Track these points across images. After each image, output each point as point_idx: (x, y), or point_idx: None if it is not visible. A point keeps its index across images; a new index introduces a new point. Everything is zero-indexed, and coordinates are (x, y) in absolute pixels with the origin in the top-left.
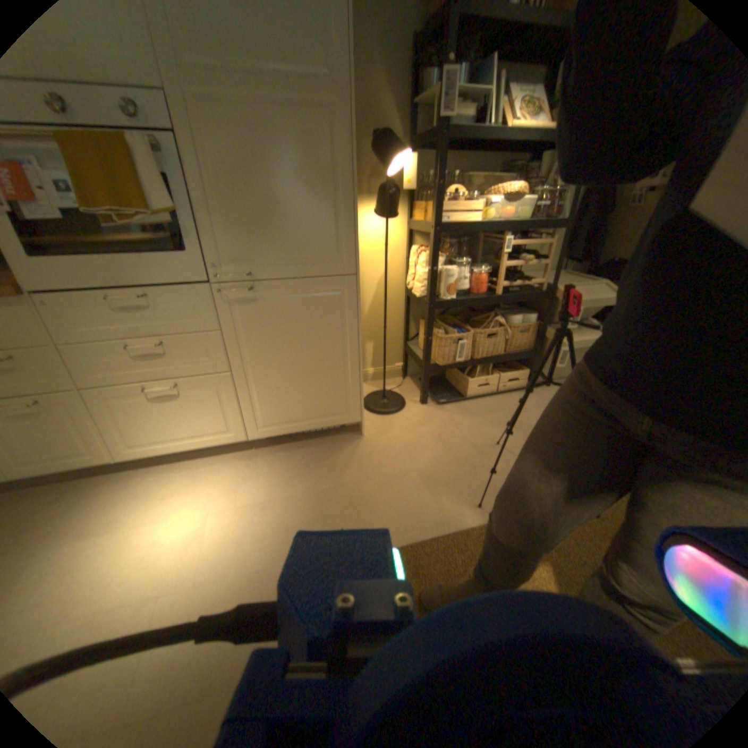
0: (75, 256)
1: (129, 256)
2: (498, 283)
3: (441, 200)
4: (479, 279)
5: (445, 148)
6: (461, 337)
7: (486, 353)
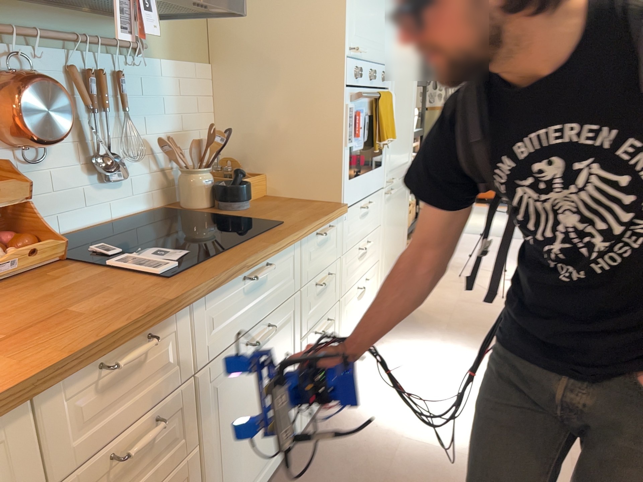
0: (358, 176)
1: (370, 172)
2: None
3: None
4: None
5: None
6: None
7: None
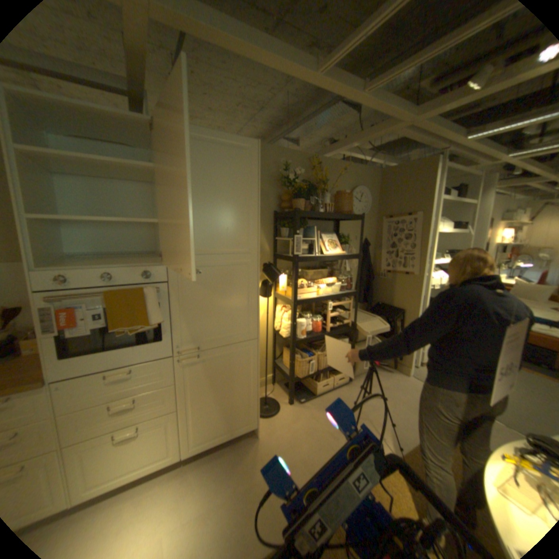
0: (91, 354)
1: (127, 349)
2: (326, 324)
3: (296, 290)
4: (317, 325)
5: (297, 267)
6: (311, 359)
7: (325, 366)
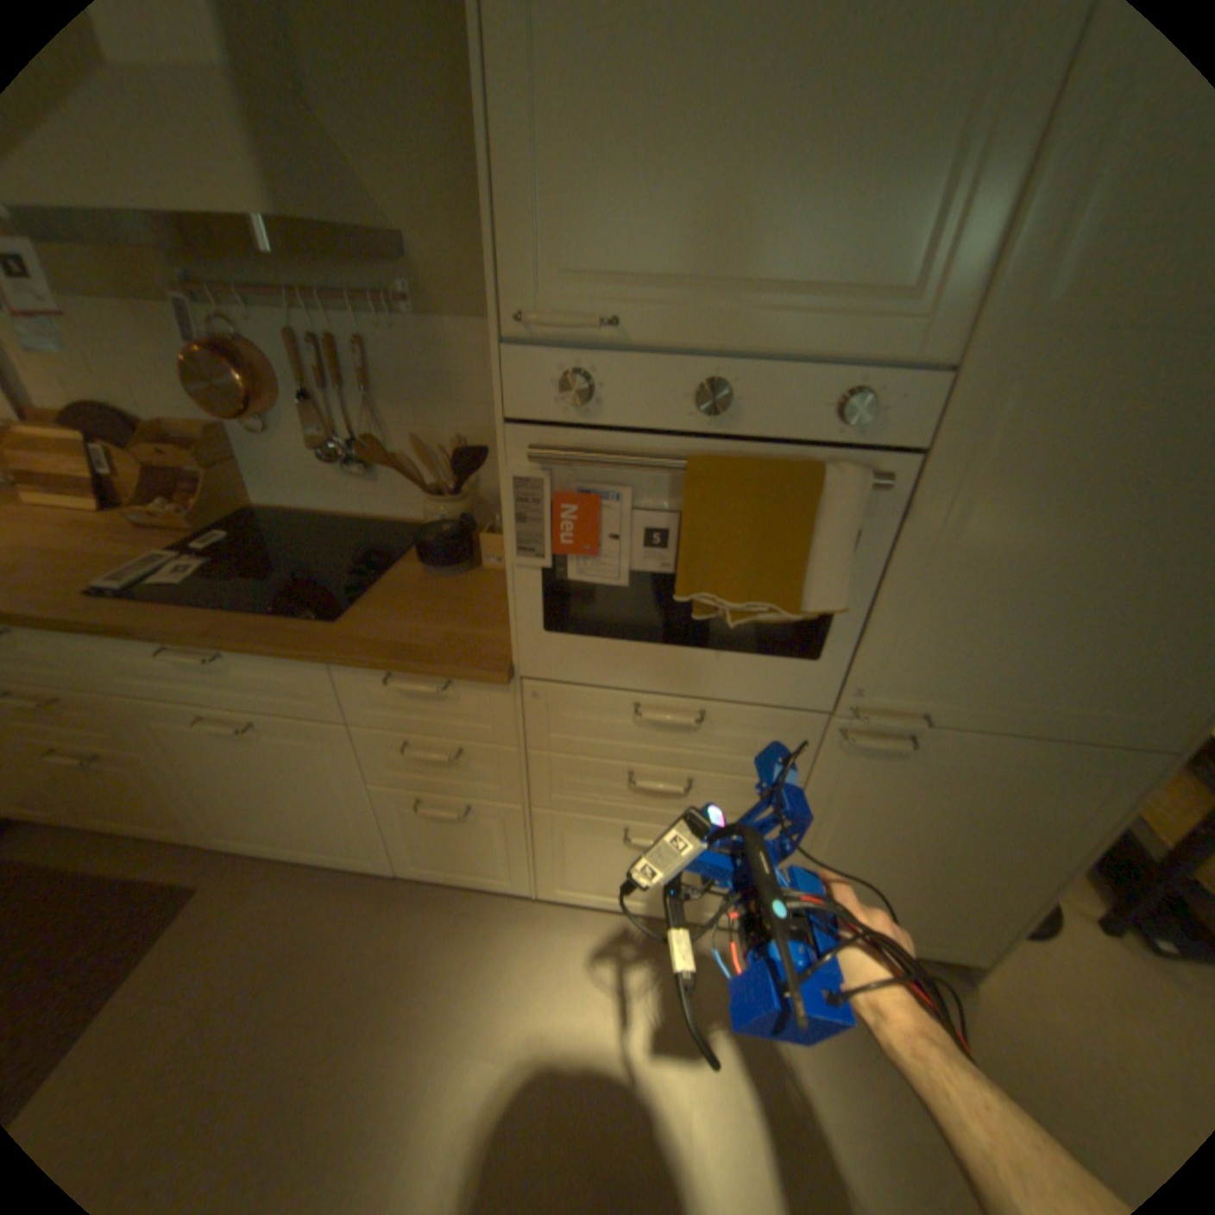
0: (619, 638)
1: (710, 652)
2: None
3: None
4: None
5: None
6: None
7: None
